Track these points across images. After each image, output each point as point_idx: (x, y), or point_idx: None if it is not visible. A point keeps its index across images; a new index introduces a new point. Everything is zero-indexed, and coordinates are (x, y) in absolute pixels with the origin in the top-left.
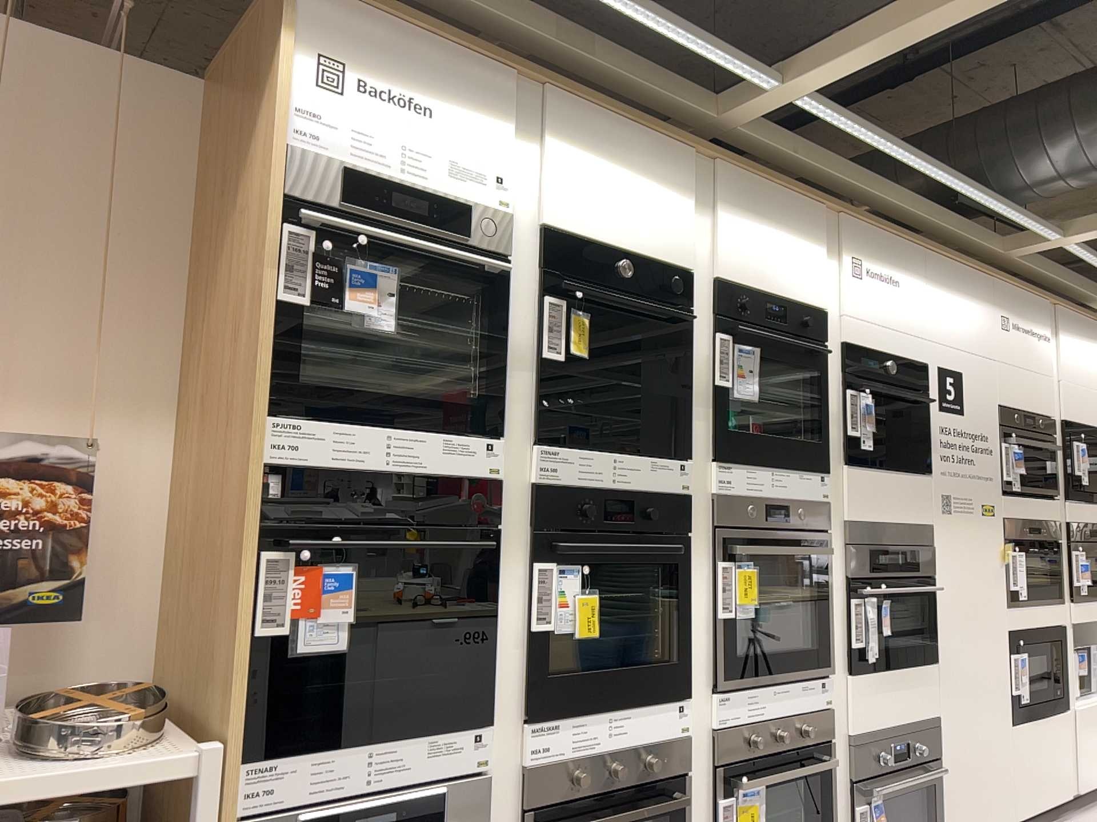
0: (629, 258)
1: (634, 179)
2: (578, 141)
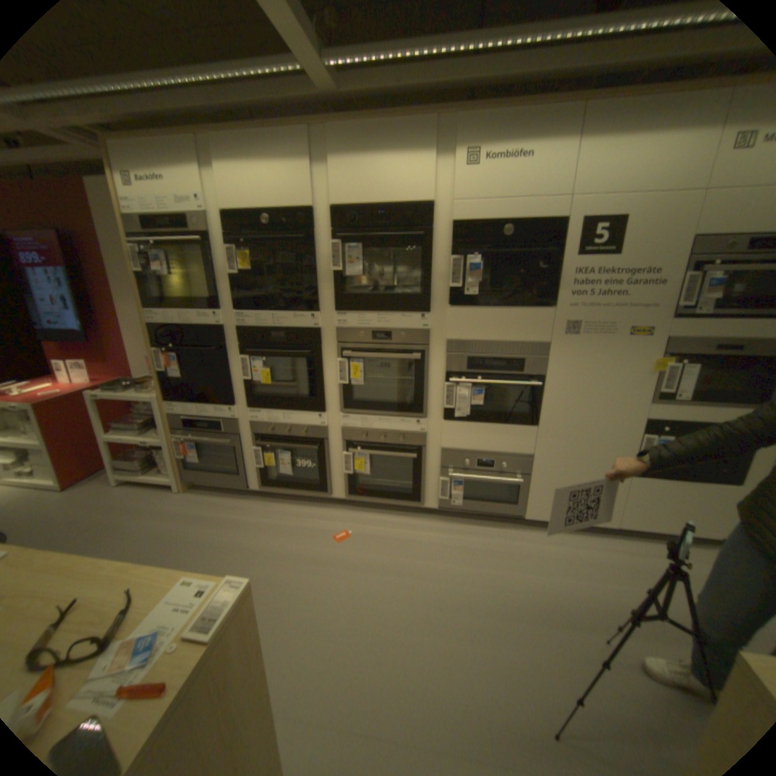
0: (271, 209)
1: (266, 158)
2: (228, 150)
